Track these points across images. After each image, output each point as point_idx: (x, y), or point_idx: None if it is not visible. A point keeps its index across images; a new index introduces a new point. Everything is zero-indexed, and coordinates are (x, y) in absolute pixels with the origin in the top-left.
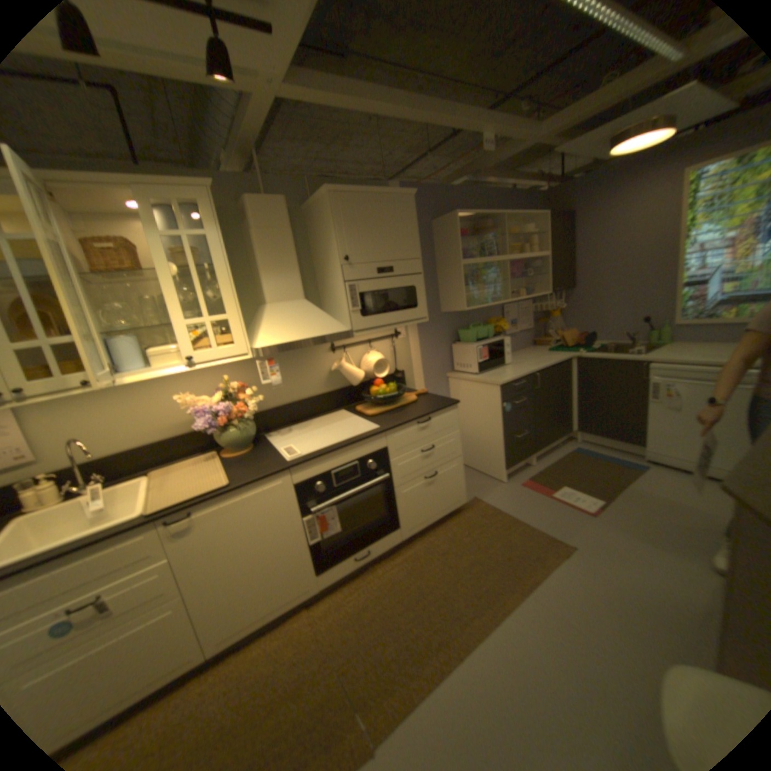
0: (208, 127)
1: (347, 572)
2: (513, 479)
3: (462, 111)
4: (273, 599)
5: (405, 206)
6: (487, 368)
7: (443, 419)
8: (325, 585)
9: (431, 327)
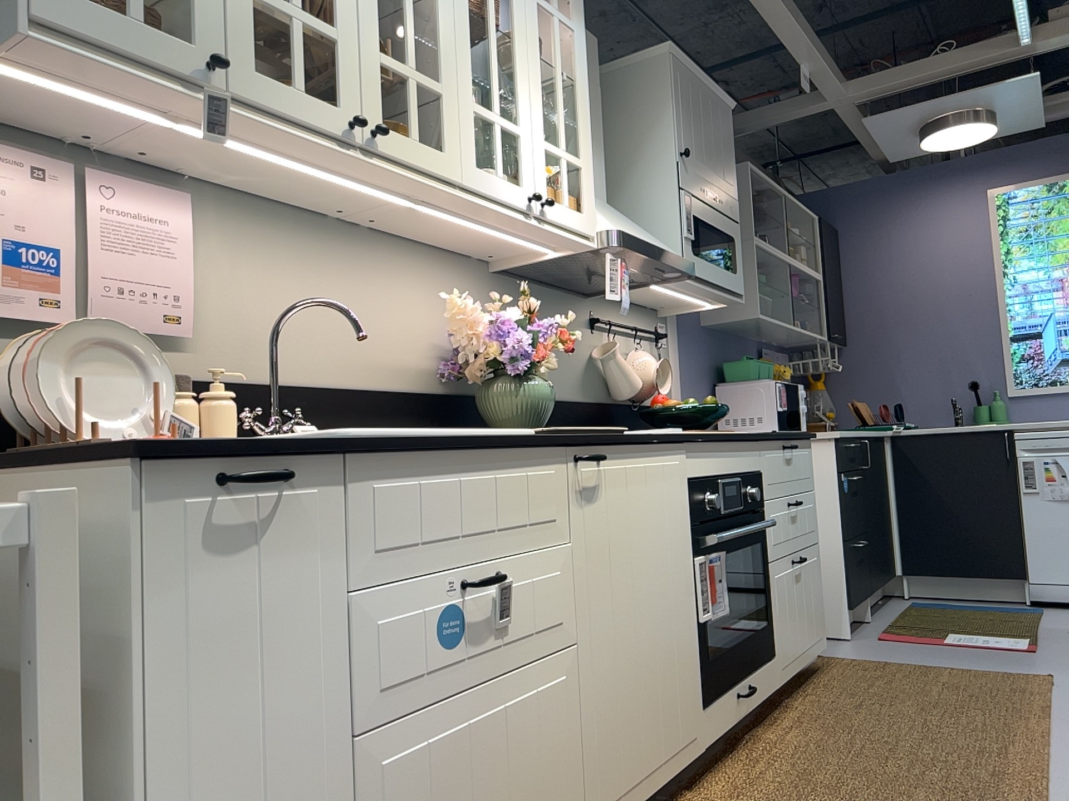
0: None
1: (730, 717)
2: (853, 634)
3: (803, 26)
4: (662, 728)
5: (727, 120)
6: (786, 426)
7: (803, 457)
8: (710, 733)
9: (693, 345)
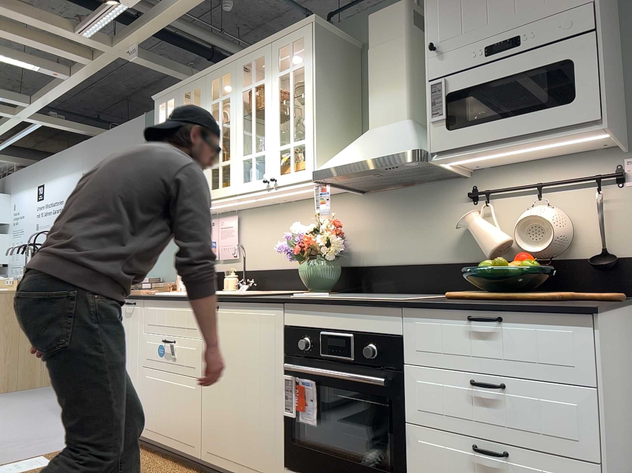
0: None
1: None
2: None
3: None
4: (245, 449)
5: None
6: None
7: (540, 336)
8: None
9: None
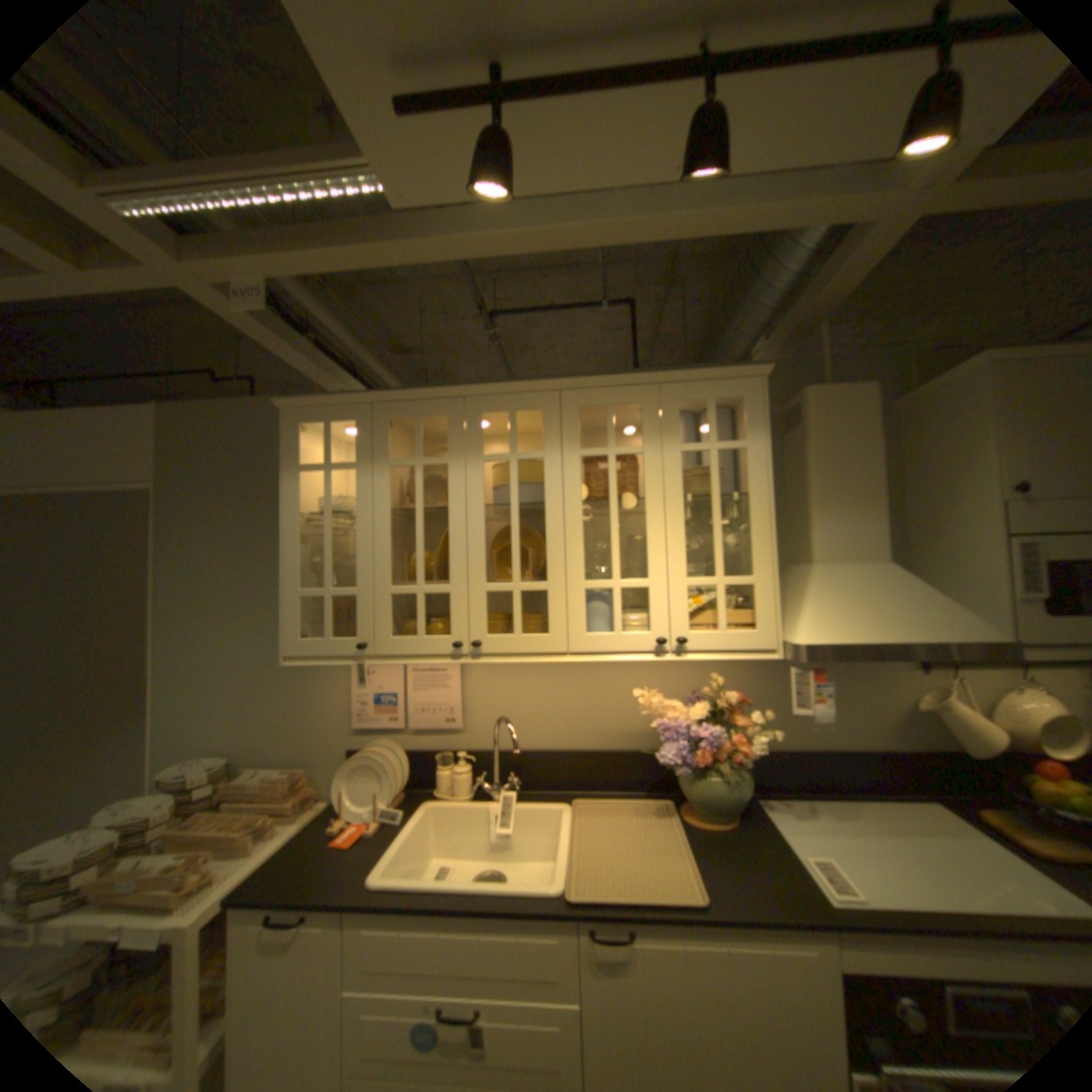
0: (741, 313)
1: None
2: None
3: None
4: None
5: None
6: None
7: None
8: None
9: None
